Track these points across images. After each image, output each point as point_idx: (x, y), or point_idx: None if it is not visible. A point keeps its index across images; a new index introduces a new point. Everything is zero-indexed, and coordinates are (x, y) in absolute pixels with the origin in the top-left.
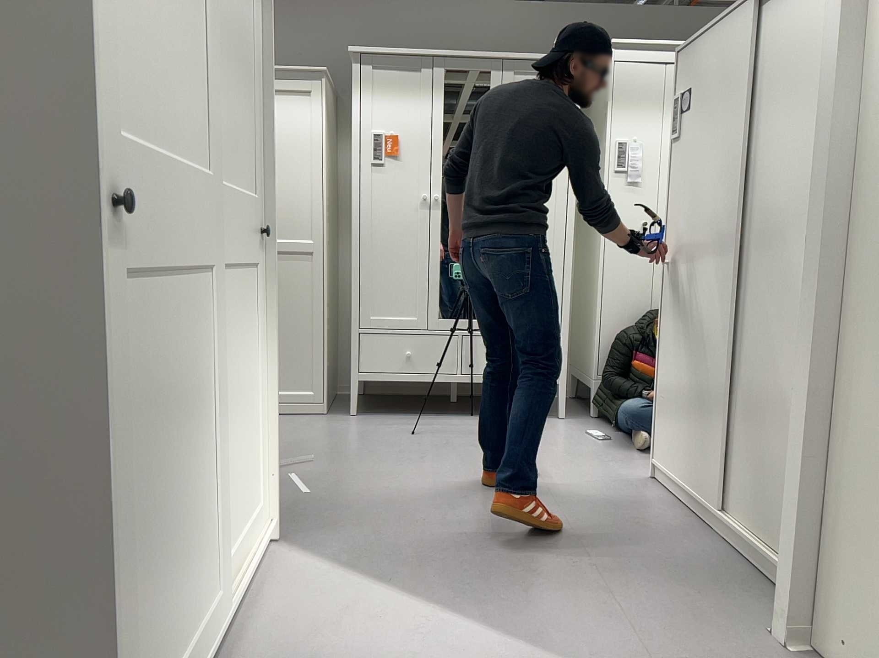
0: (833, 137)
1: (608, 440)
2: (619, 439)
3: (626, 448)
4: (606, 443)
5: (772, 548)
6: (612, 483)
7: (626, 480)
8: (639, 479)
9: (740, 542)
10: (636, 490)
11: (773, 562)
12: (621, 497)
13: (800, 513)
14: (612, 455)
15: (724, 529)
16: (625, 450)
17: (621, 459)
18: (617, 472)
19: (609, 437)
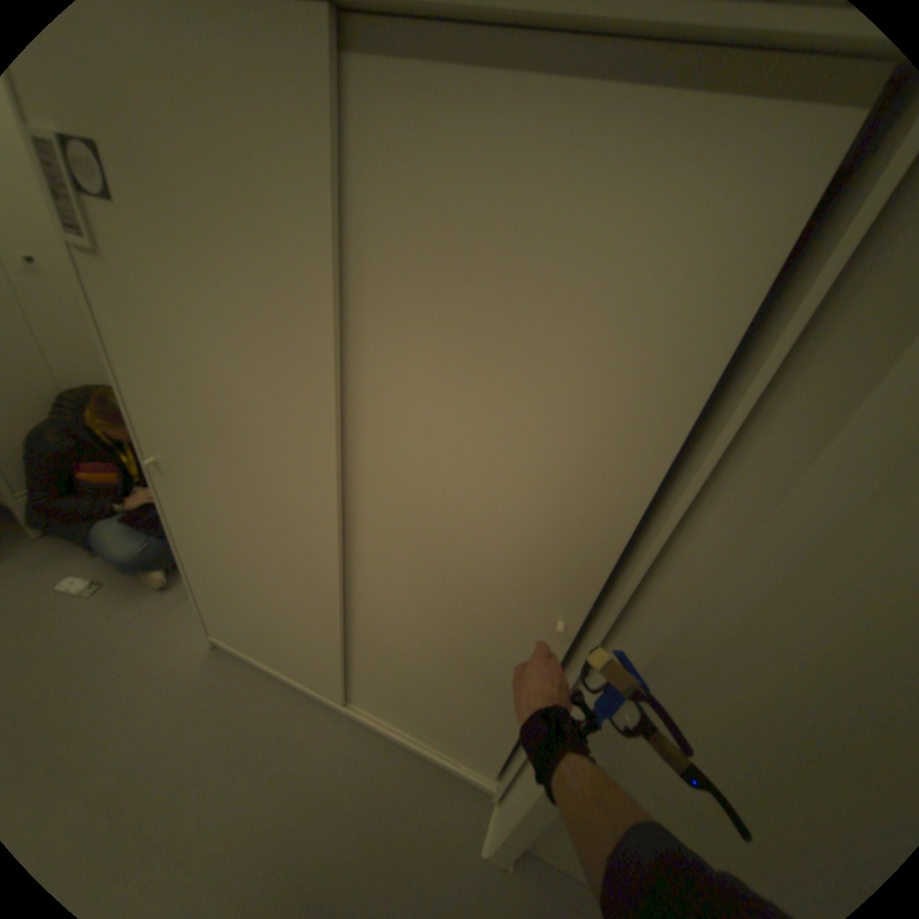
0: (716, 641)
1: (97, 589)
2: (109, 576)
3: (133, 593)
4: (99, 598)
5: (418, 741)
6: (174, 700)
7: (186, 679)
8: (197, 660)
9: (376, 732)
10: (211, 692)
11: (428, 760)
12: (205, 726)
13: (533, 838)
14: (127, 626)
15: (349, 717)
16: (136, 601)
17: (146, 627)
18: (161, 667)
19: (94, 581)
